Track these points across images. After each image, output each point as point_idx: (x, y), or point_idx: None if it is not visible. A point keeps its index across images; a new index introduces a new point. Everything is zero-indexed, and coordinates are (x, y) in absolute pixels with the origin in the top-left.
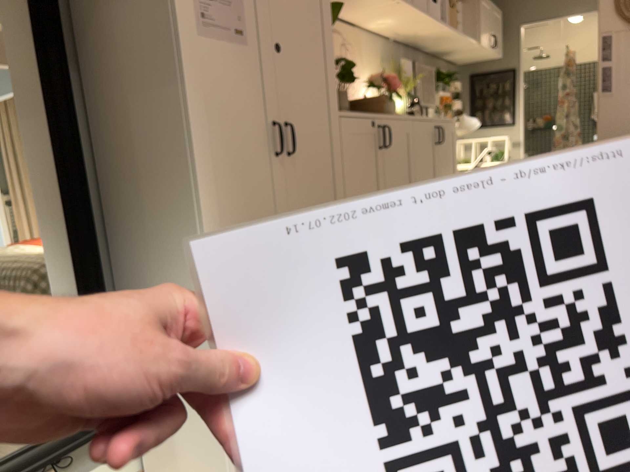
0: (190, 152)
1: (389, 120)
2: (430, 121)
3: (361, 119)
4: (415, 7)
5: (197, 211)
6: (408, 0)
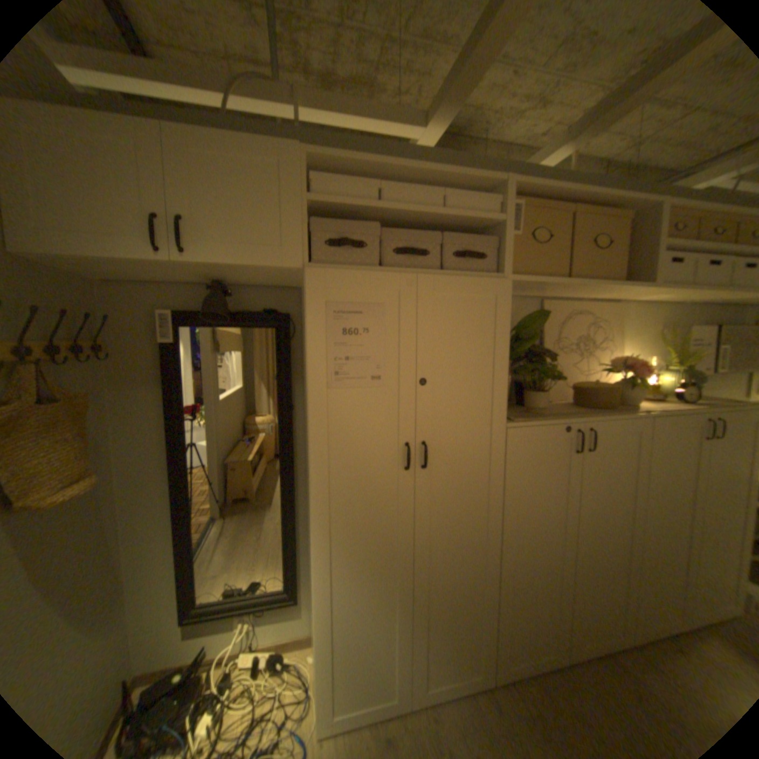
0: (311, 473)
1: (600, 423)
2: (695, 416)
3: (546, 427)
4: (690, 288)
5: (312, 513)
6: (674, 285)
